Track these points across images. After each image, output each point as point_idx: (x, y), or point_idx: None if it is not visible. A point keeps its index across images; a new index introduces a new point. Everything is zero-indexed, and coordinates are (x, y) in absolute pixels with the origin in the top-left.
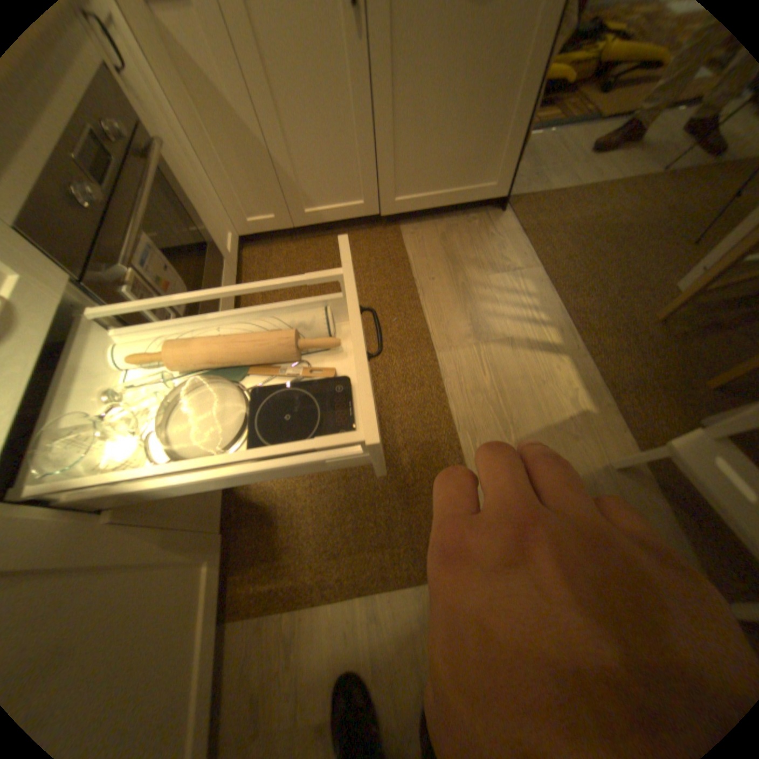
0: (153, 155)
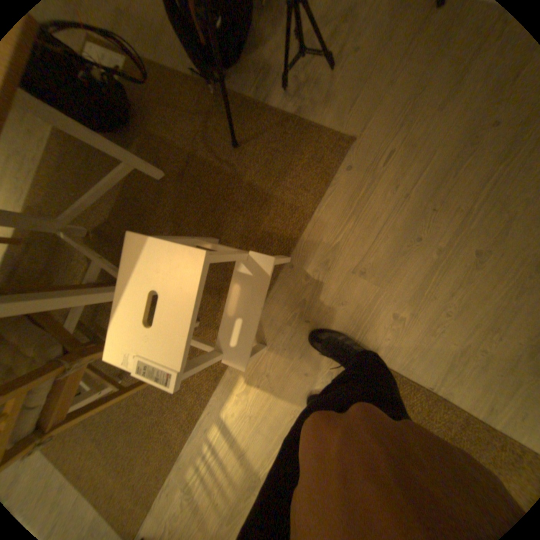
0: None
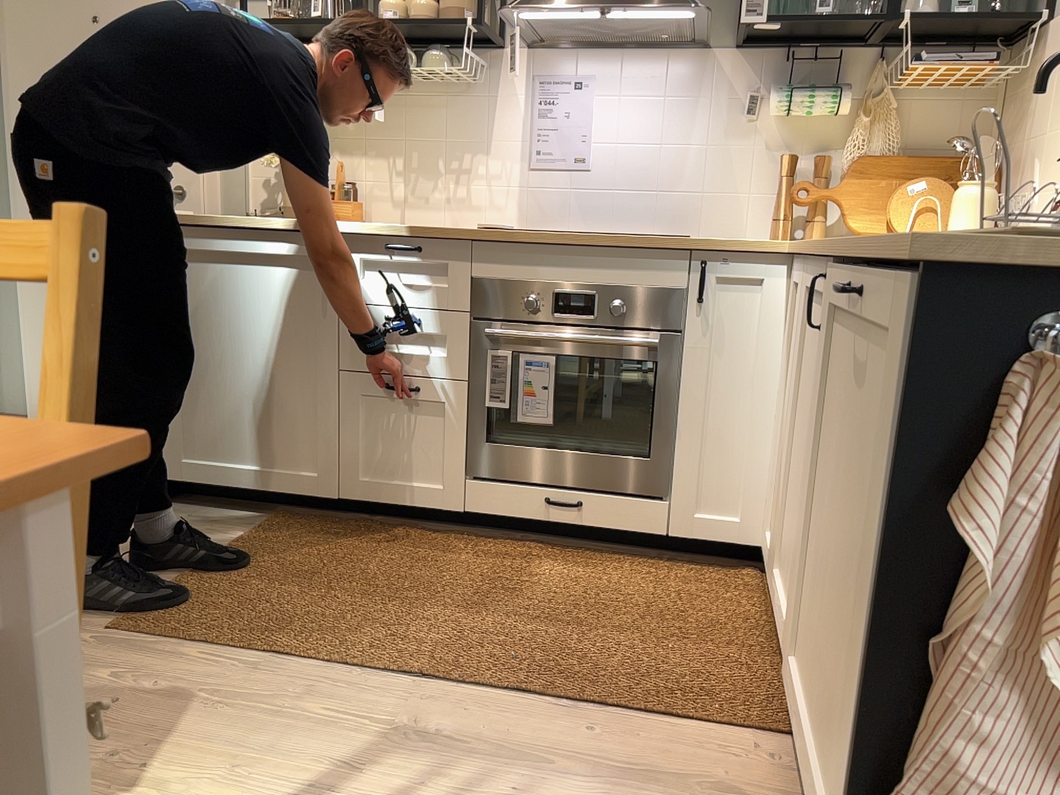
0: (638, 343)
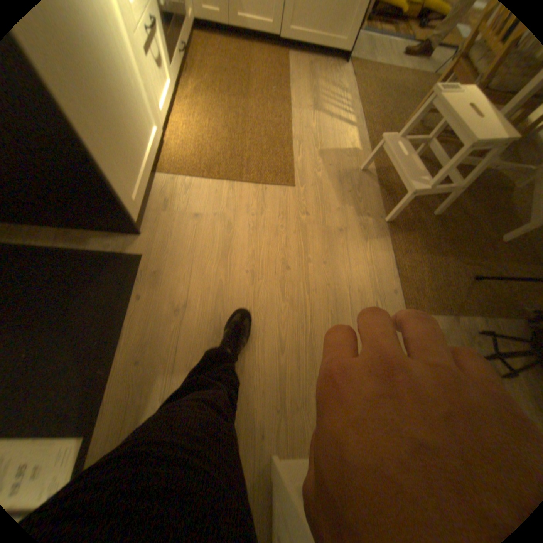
0: None
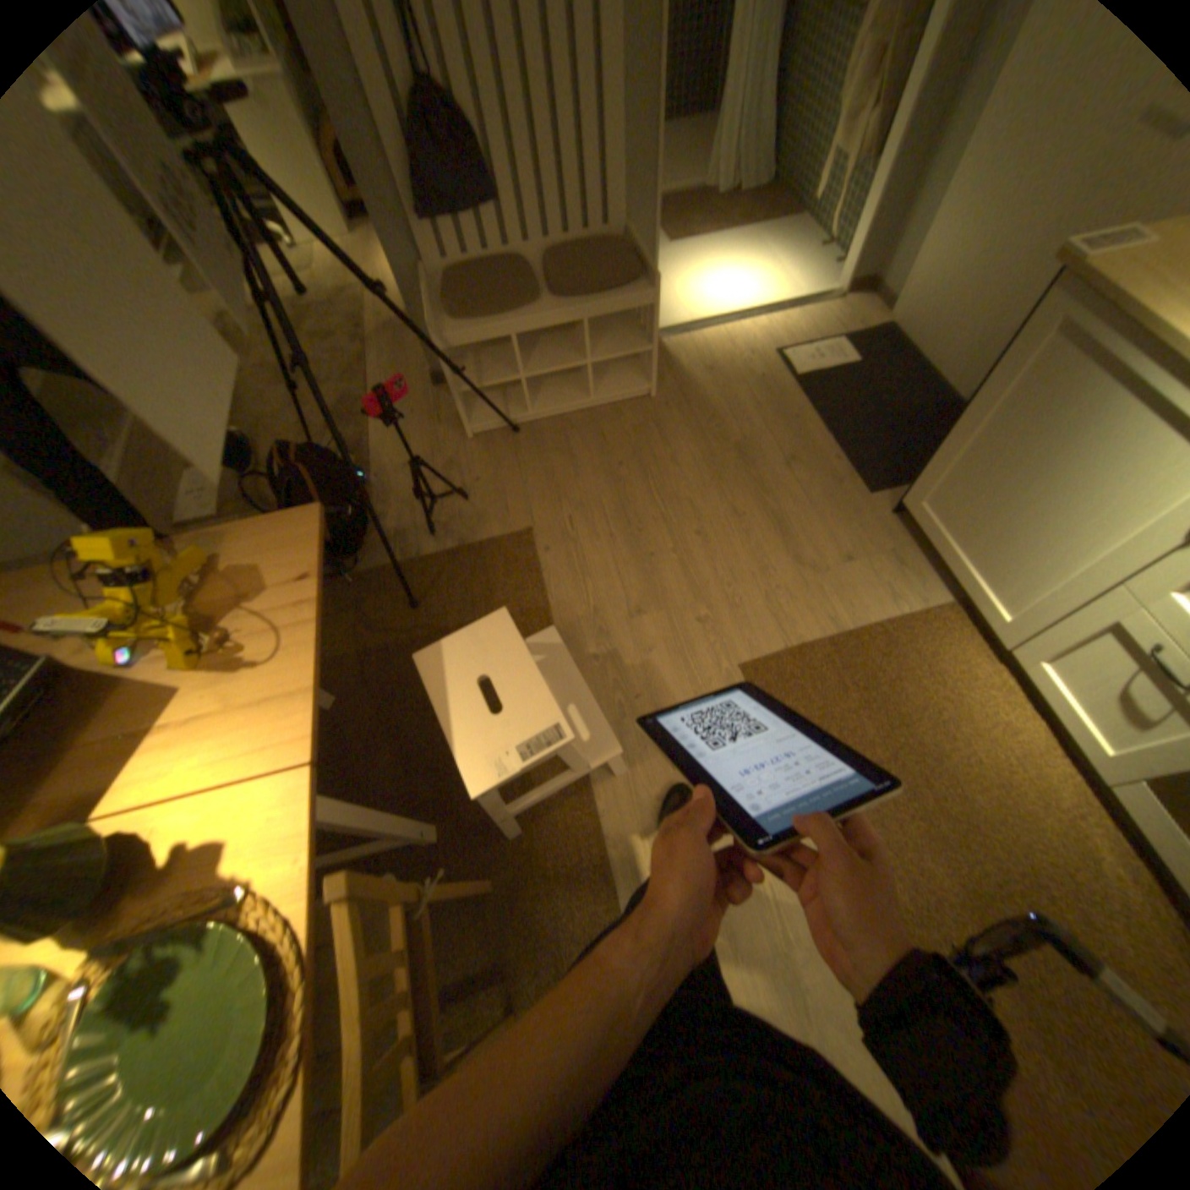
0: None
